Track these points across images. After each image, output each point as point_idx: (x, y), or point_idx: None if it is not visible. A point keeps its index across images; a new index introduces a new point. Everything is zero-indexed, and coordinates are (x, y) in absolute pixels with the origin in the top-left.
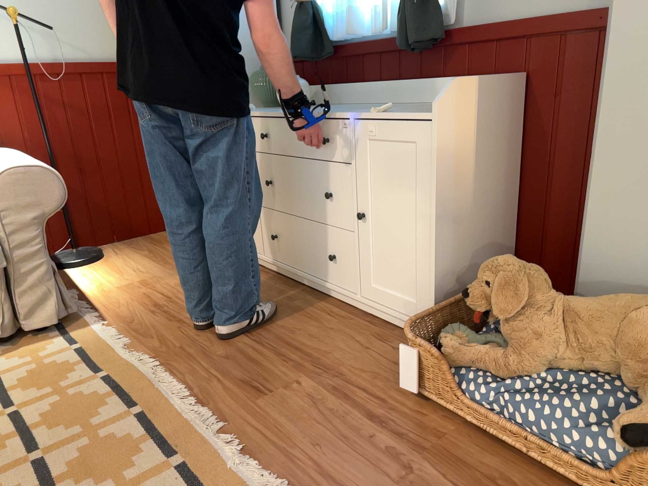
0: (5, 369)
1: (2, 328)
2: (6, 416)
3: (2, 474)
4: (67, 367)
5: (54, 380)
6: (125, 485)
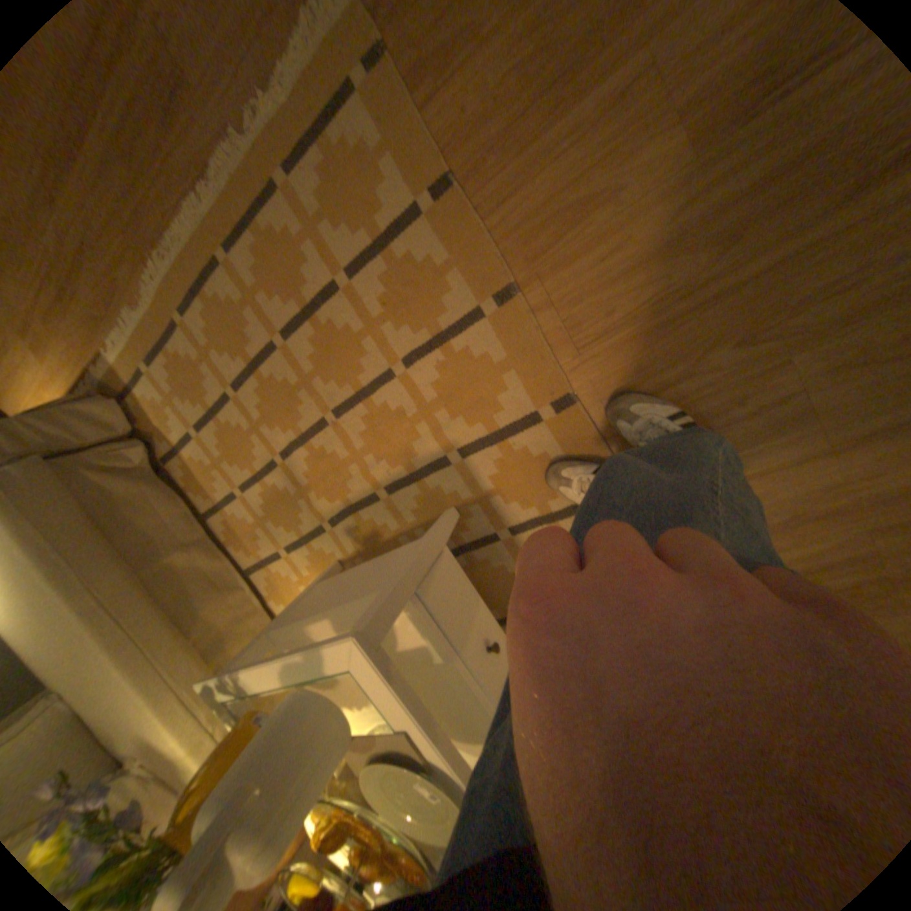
0: (180, 425)
1: (129, 447)
2: (234, 392)
3: (293, 360)
4: (169, 361)
5: (187, 366)
6: (302, 226)
